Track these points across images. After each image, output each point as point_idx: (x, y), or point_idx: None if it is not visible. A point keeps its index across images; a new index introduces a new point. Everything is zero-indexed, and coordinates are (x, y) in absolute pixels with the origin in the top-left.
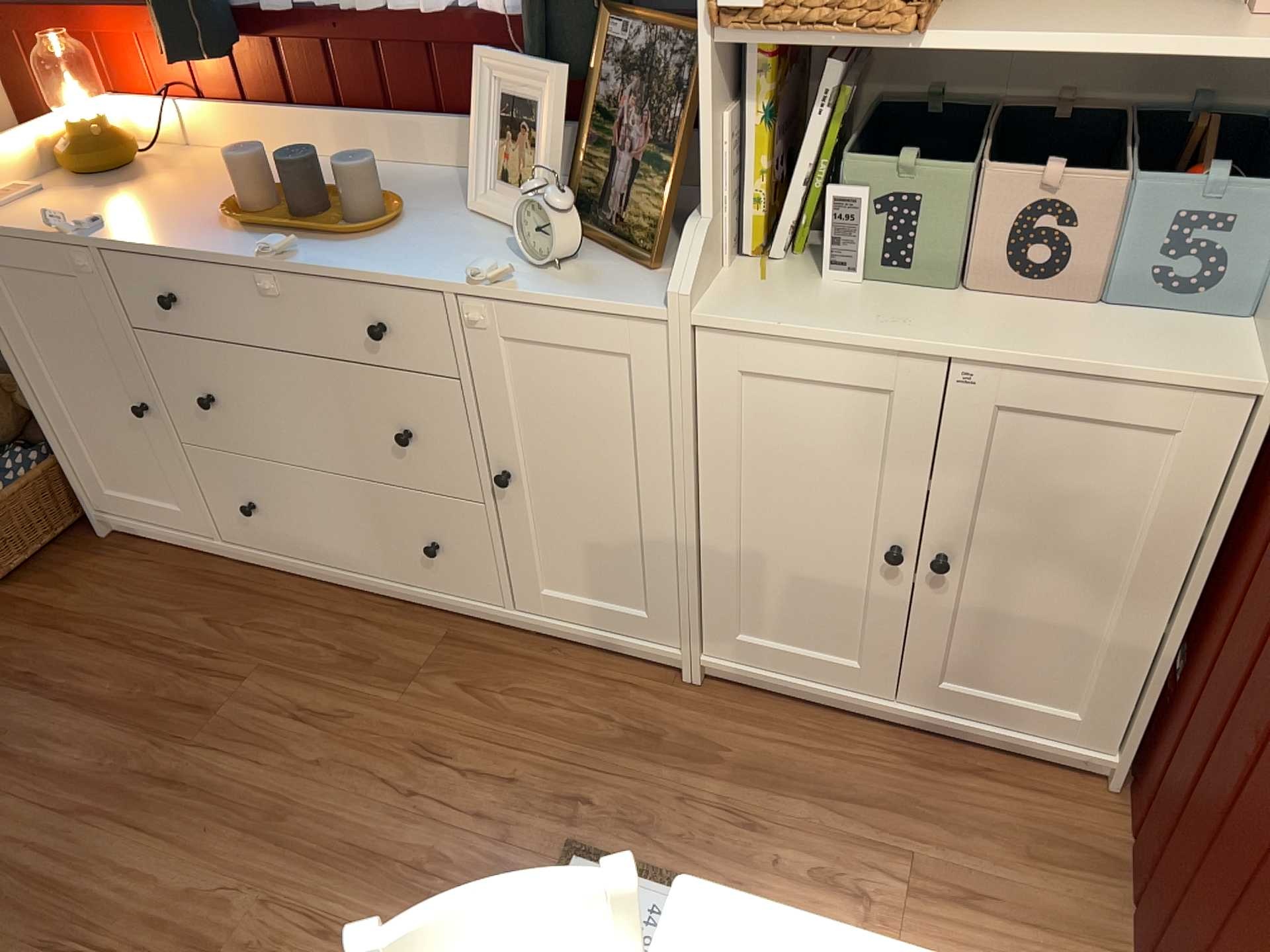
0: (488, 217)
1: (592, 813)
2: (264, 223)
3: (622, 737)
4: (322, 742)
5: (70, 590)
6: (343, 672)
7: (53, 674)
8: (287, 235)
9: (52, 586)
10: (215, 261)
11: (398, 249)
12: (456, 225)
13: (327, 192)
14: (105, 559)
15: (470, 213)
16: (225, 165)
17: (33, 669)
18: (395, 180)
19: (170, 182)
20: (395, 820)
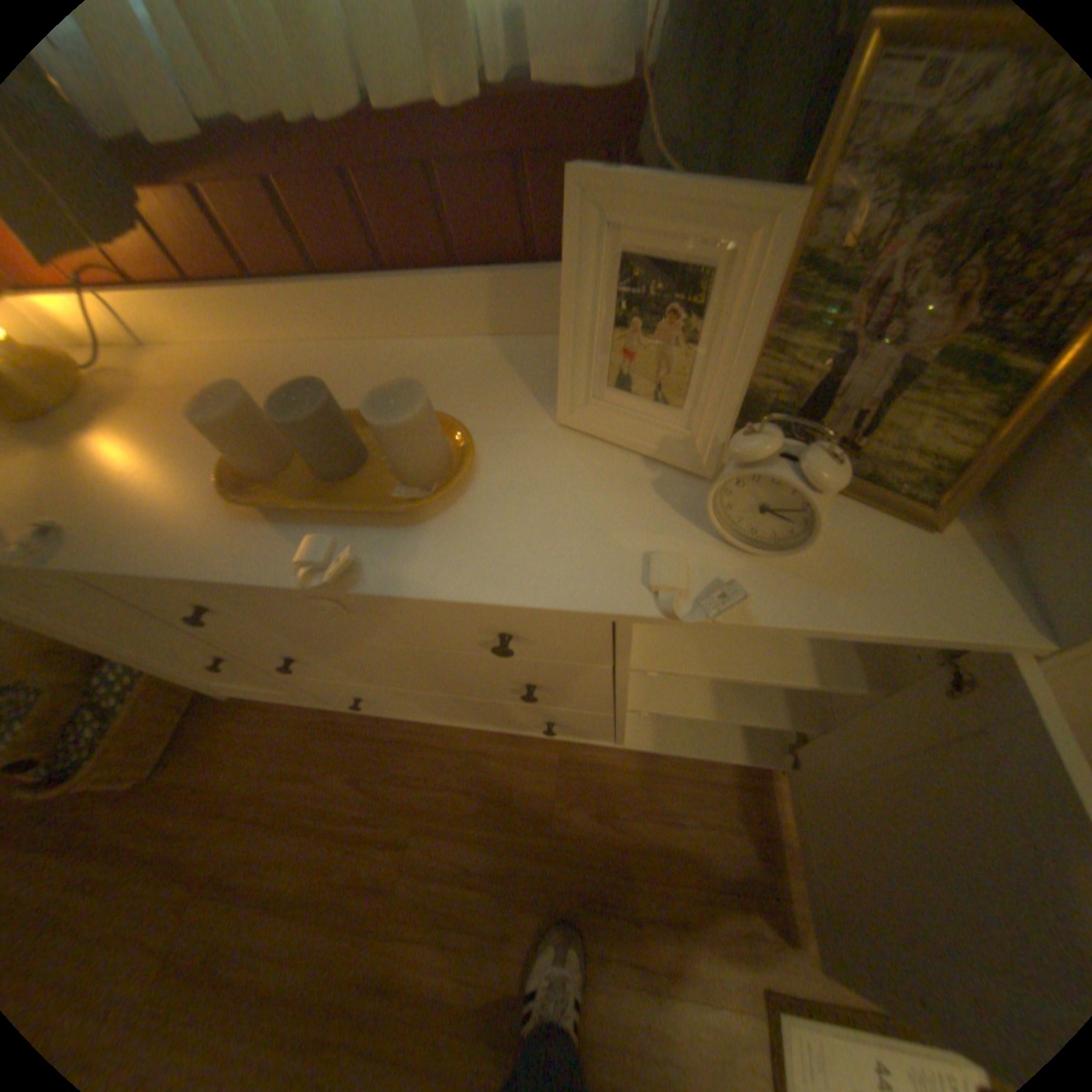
0: (596, 437)
1: (769, 951)
2: (290, 511)
3: (757, 853)
4: (500, 913)
5: (216, 768)
6: (488, 823)
7: (233, 874)
8: (329, 522)
9: (198, 766)
10: (242, 584)
11: (503, 532)
12: (558, 462)
13: (353, 424)
14: (234, 725)
15: (563, 431)
16: (196, 373)
17: (213, 871)
18: (426, 375)
19: (135, 417)
20: (600, 998)
